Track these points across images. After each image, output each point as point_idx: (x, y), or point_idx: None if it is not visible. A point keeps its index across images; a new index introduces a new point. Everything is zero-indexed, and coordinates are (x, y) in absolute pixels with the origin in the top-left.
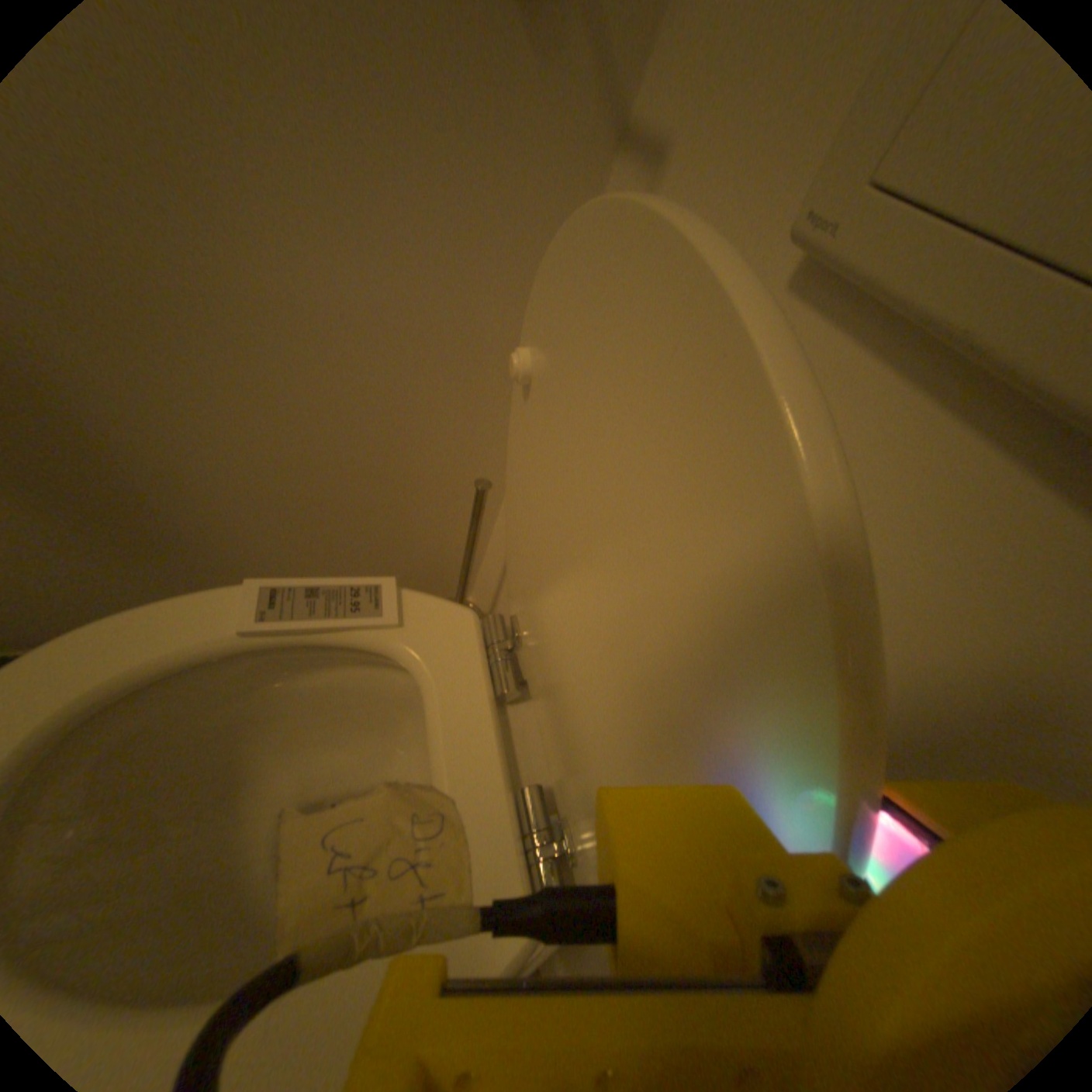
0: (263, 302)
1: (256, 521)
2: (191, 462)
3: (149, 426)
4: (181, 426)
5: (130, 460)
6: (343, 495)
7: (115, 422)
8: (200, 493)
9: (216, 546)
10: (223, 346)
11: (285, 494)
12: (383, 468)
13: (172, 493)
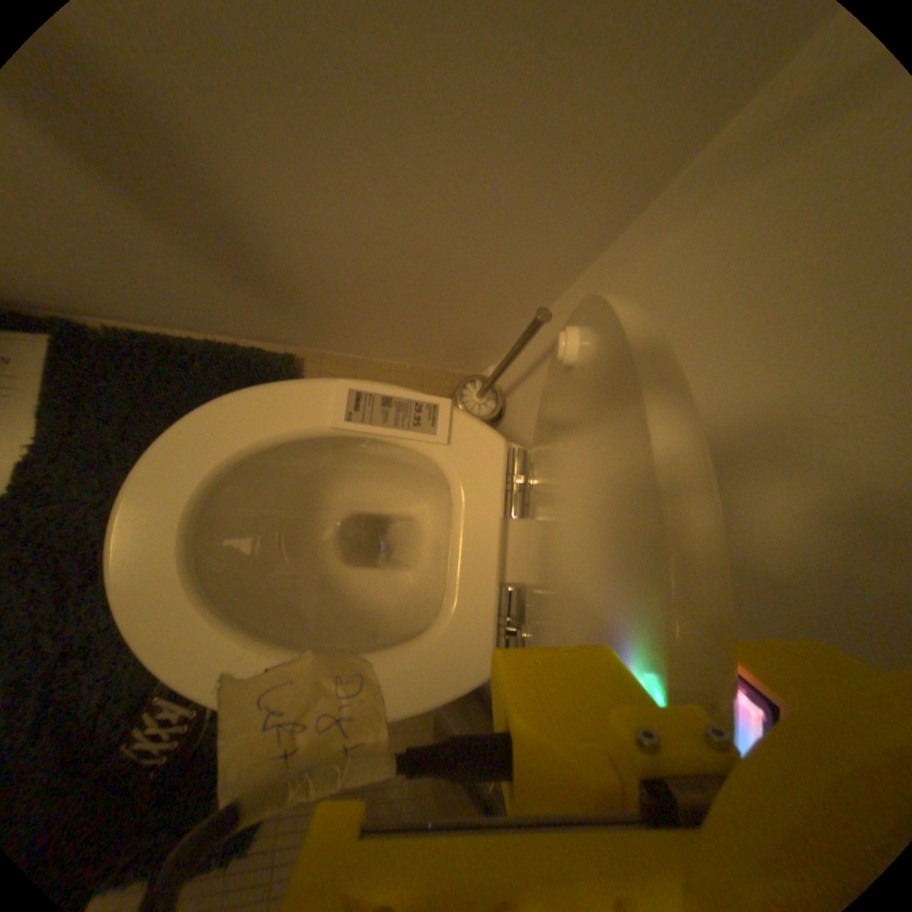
0: (383, 84)
1: (338, 281)
2: (293, 227)
3: (262, 191)
4: (288, 196)
5: (245, 216)
6: (413, 276)
7: (234, 183)
8: (297, 253)
9: (303, 293)
10: (336, 126)
11: (365, 266)
12: (454, 262)
13: (275, 248)
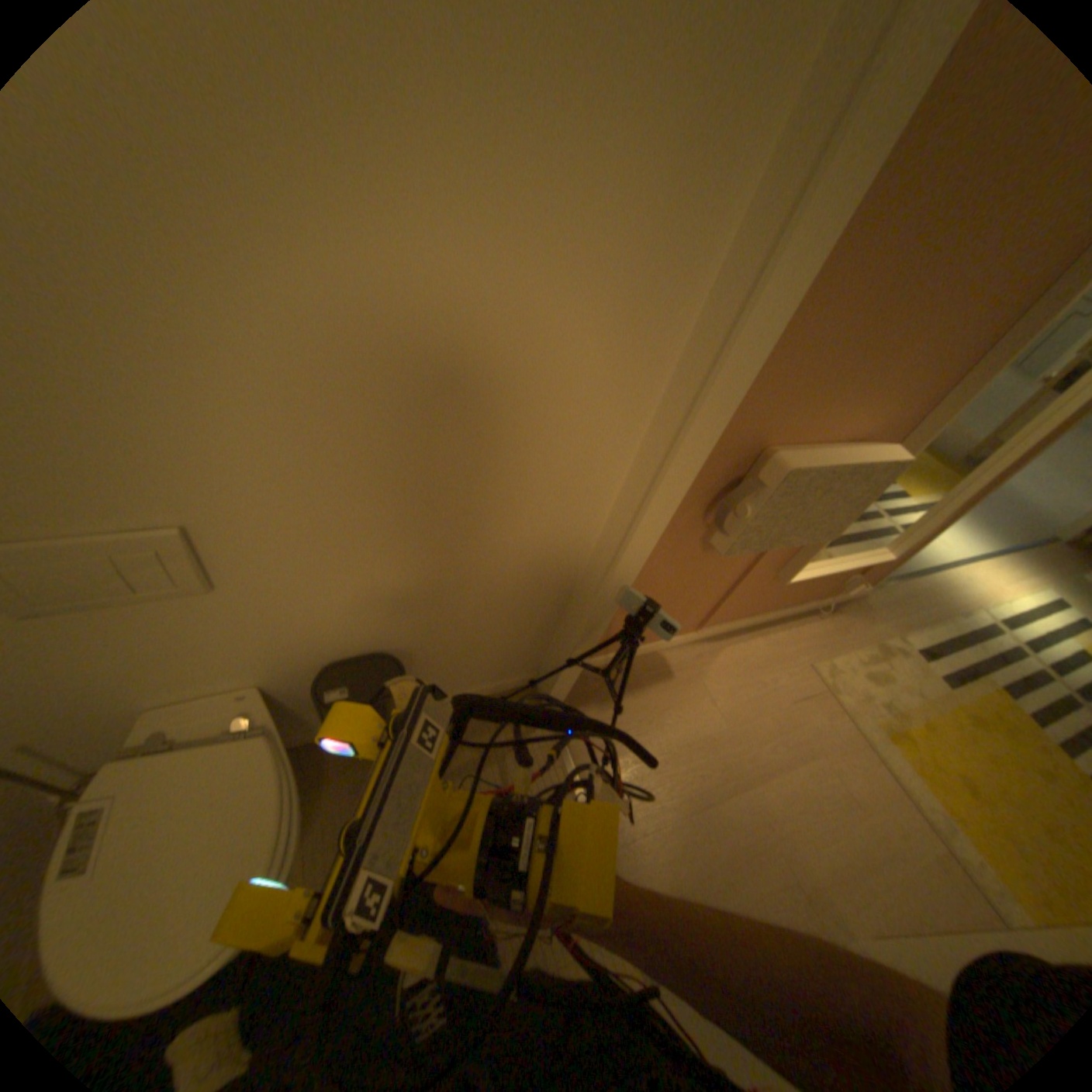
0: None
1: None
2: None
3: None
4: None
5: None
6: None
7: None
8: None
9: None
10: None
11: None
12: None
13: None
